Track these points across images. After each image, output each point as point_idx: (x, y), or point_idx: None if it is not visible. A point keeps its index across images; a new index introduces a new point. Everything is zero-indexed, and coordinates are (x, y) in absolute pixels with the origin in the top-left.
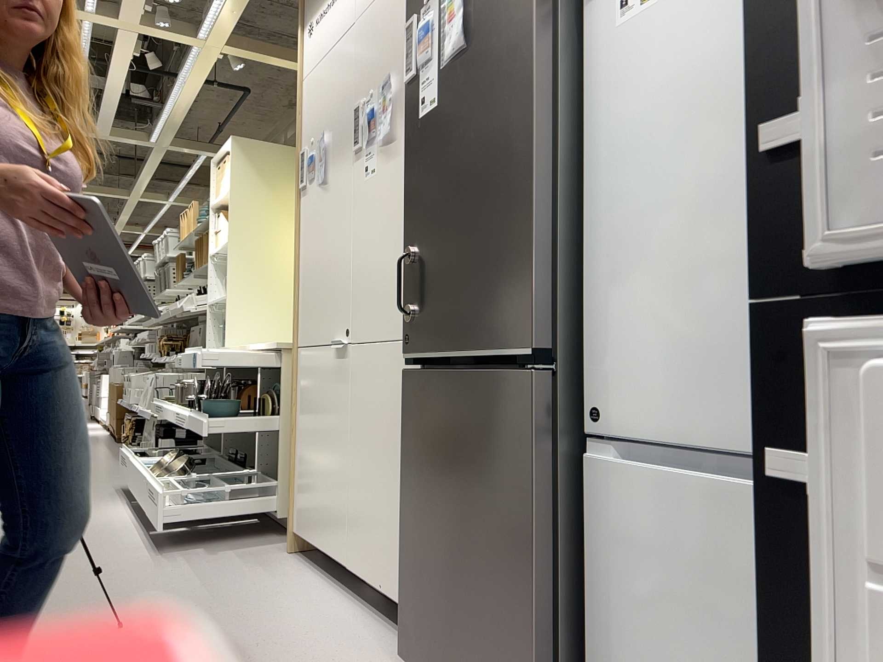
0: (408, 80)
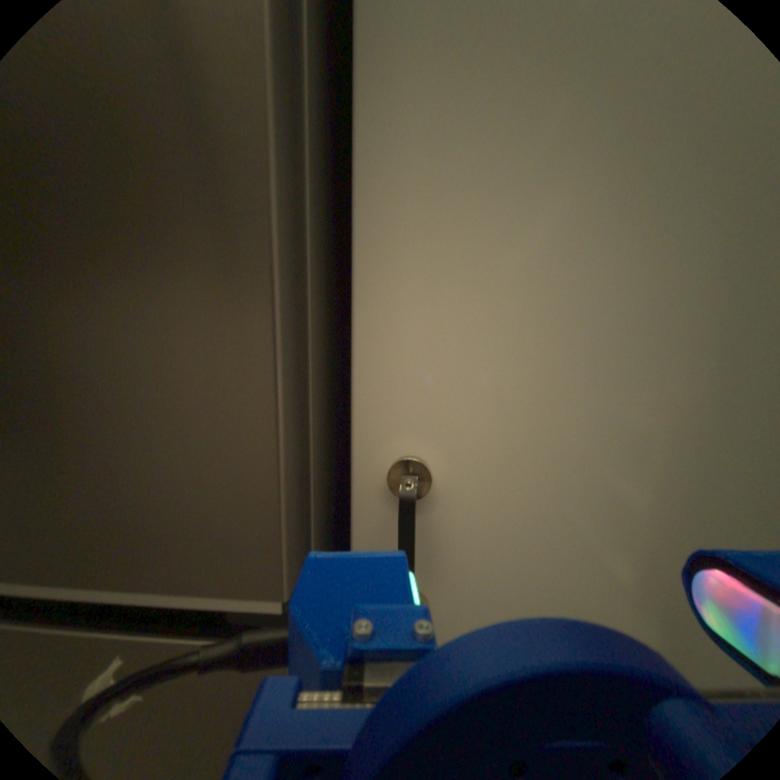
0: None
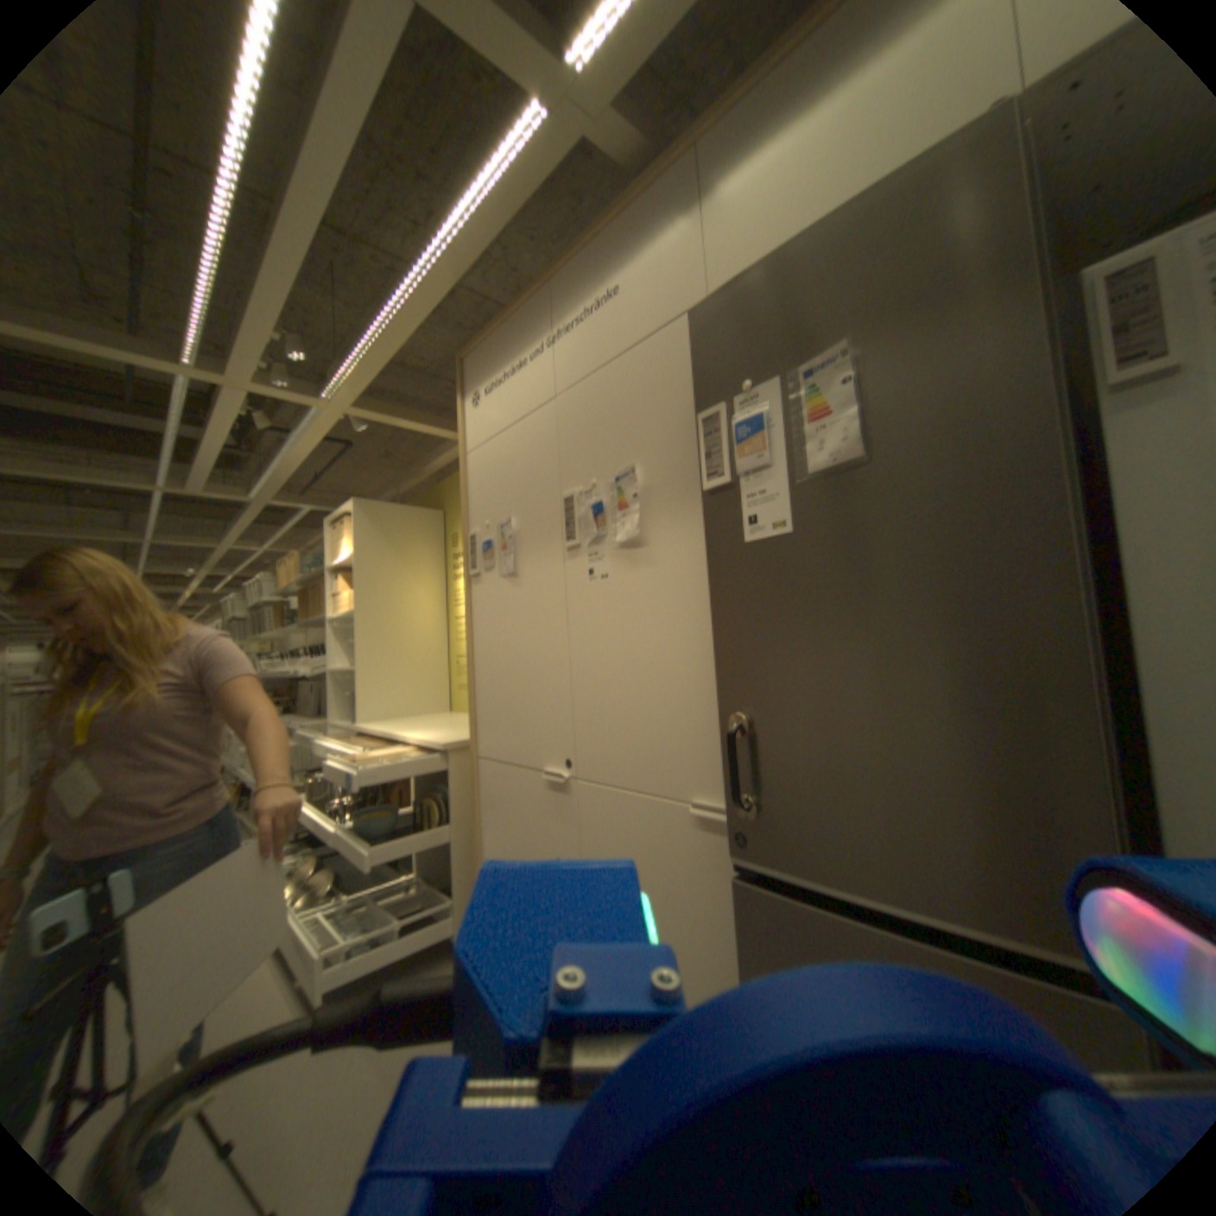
0: (713, 486)
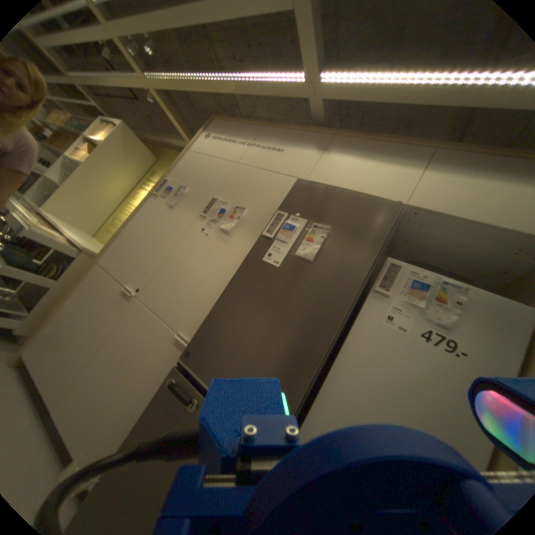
0: (265, 236)
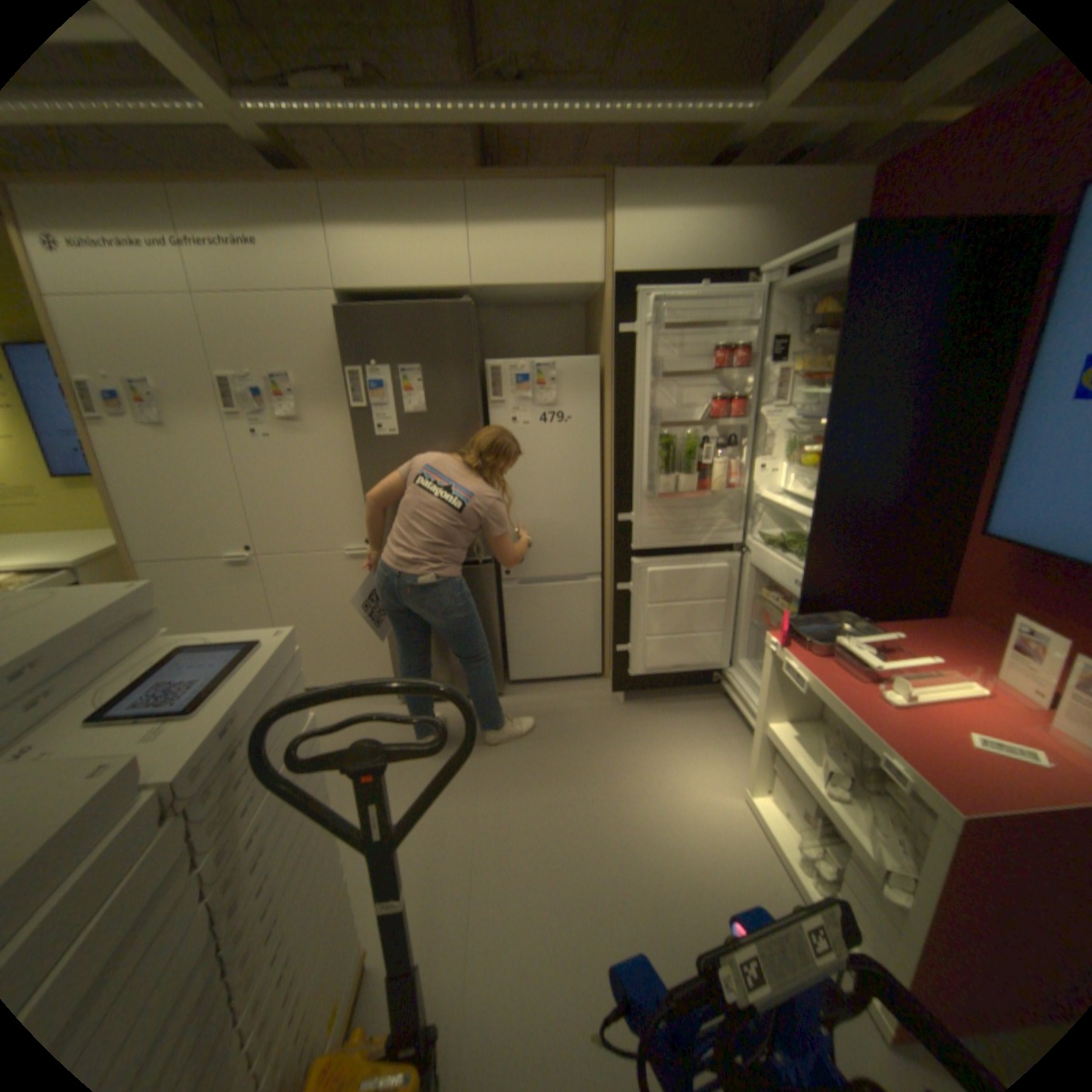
0: (356, 407)
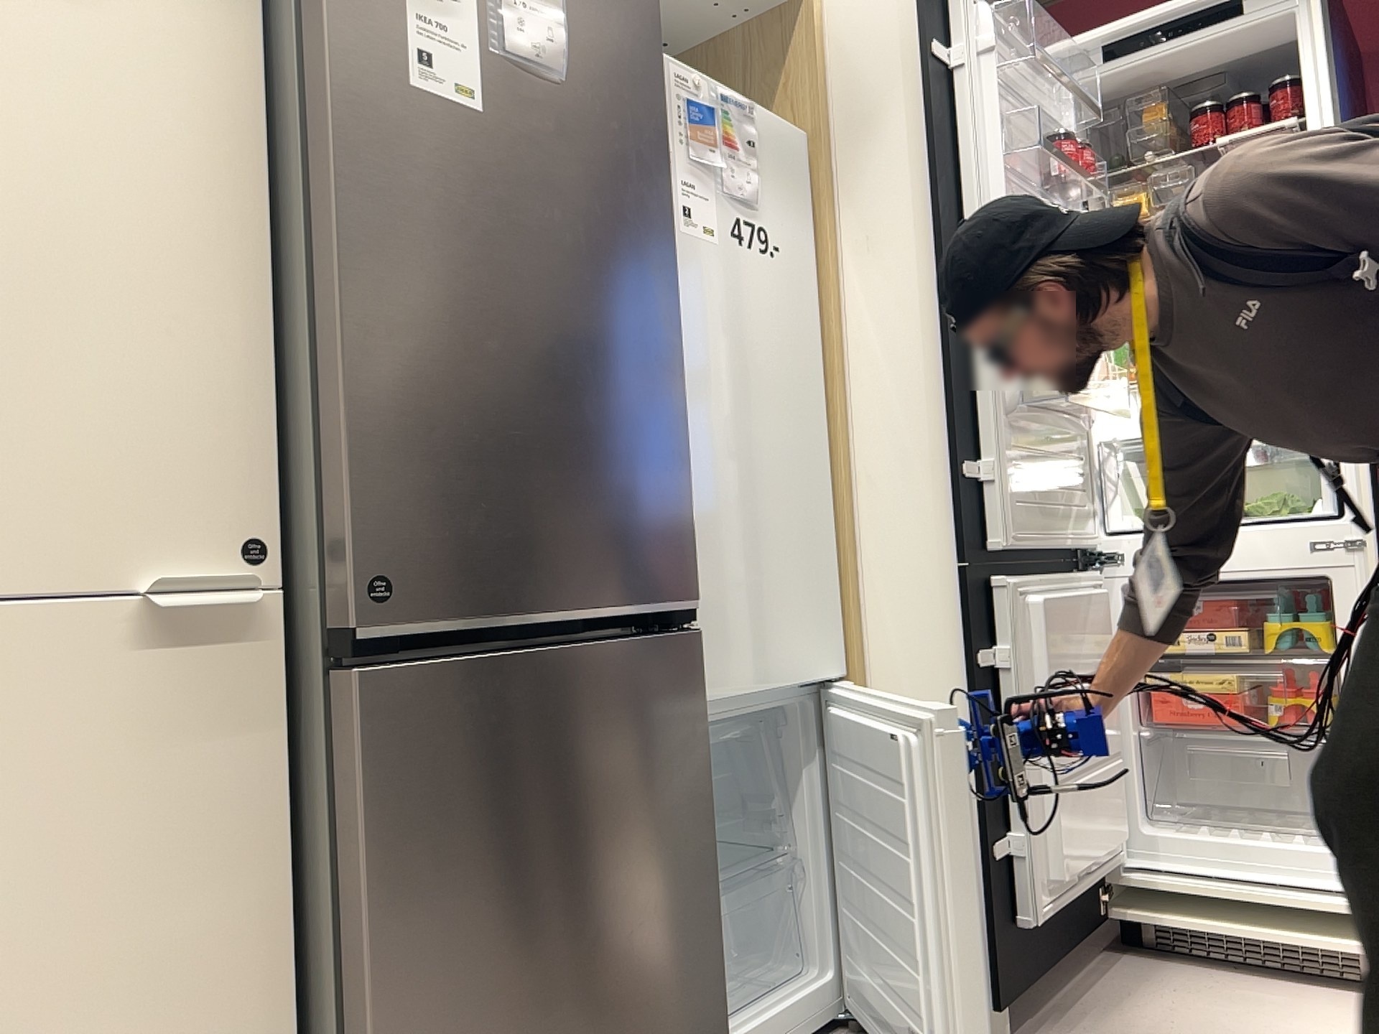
0: None
